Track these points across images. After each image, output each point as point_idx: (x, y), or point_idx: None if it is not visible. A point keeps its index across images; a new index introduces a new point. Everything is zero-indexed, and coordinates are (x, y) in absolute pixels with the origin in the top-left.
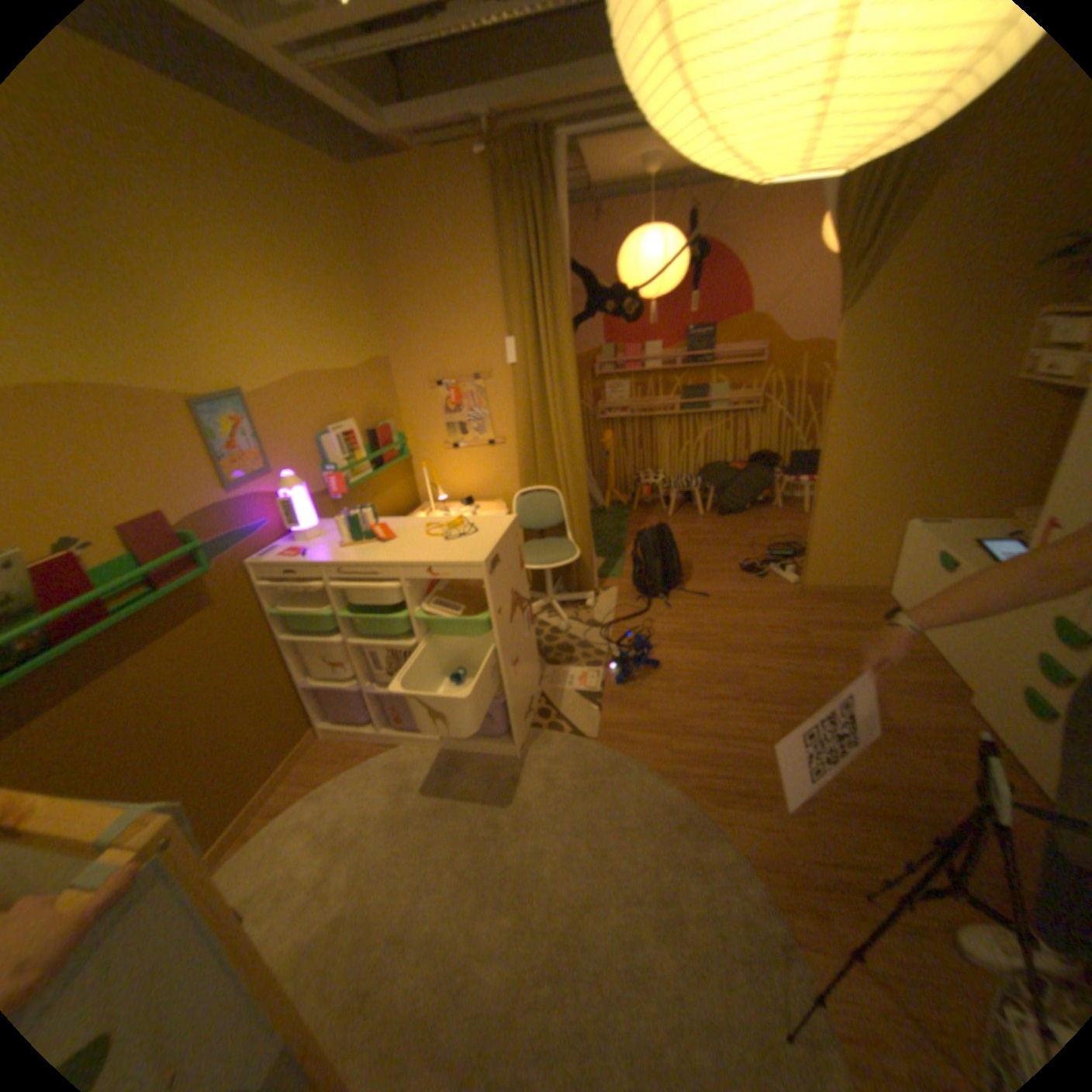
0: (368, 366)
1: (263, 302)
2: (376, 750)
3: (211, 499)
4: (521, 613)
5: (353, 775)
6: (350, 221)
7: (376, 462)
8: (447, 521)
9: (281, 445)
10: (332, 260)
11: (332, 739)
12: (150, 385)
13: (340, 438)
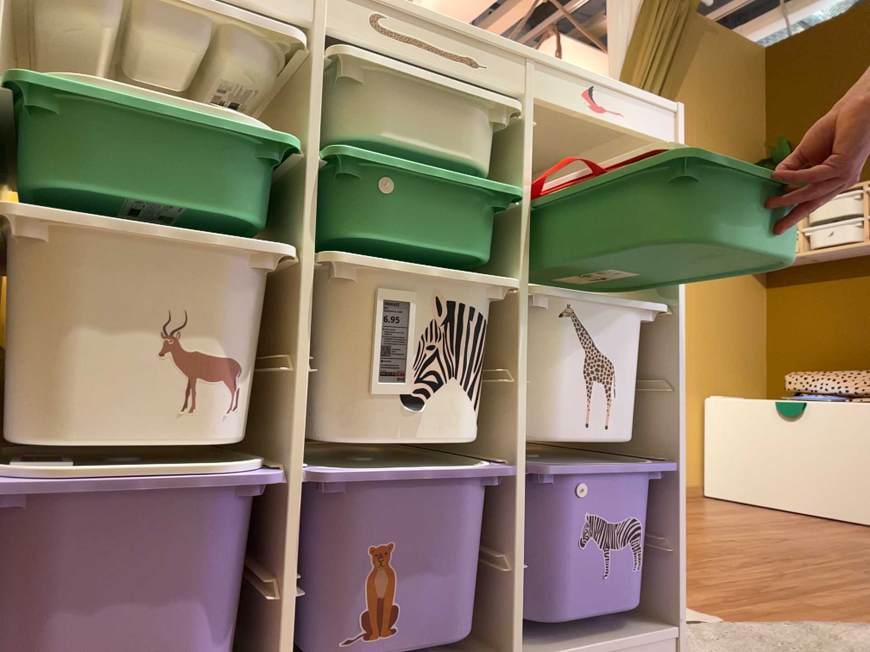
0: None
1: None
2: None
3: None
4: None
5: None
6: None
7: None
8: None
9: None
10: None
11: None
12: None
13: None
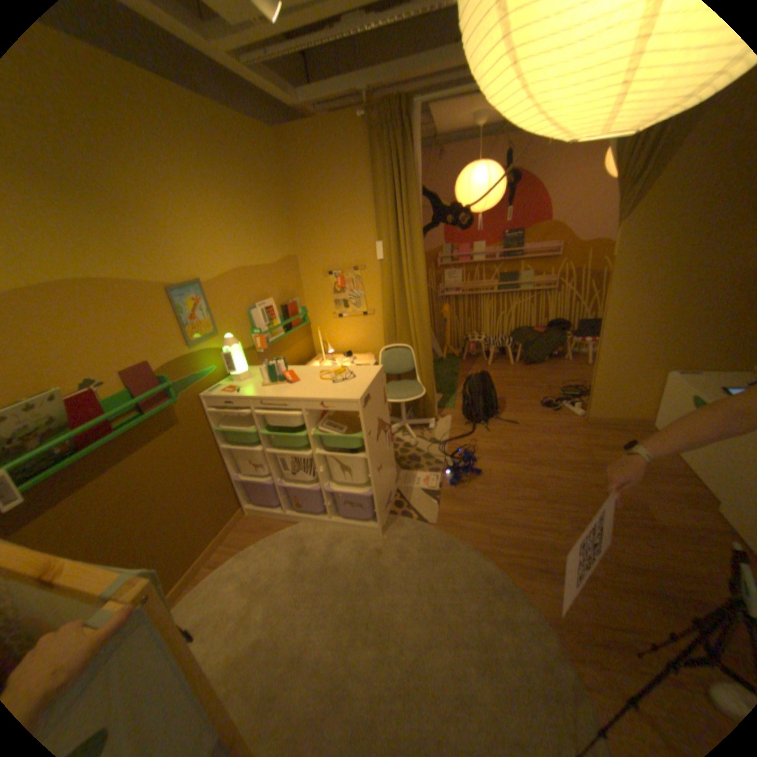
0: (282, 261)
1: (214, 221)
2: (283, 525)
3: (178, 353)
4: (384, 434)
5: (267, 542)
6: (272, 164)
7: (286, 327)
8: (334, 369)
9: (224, 316)
10: (260, 191)
11: (253, 516)
12: (142, 278)
13: (263, 311)
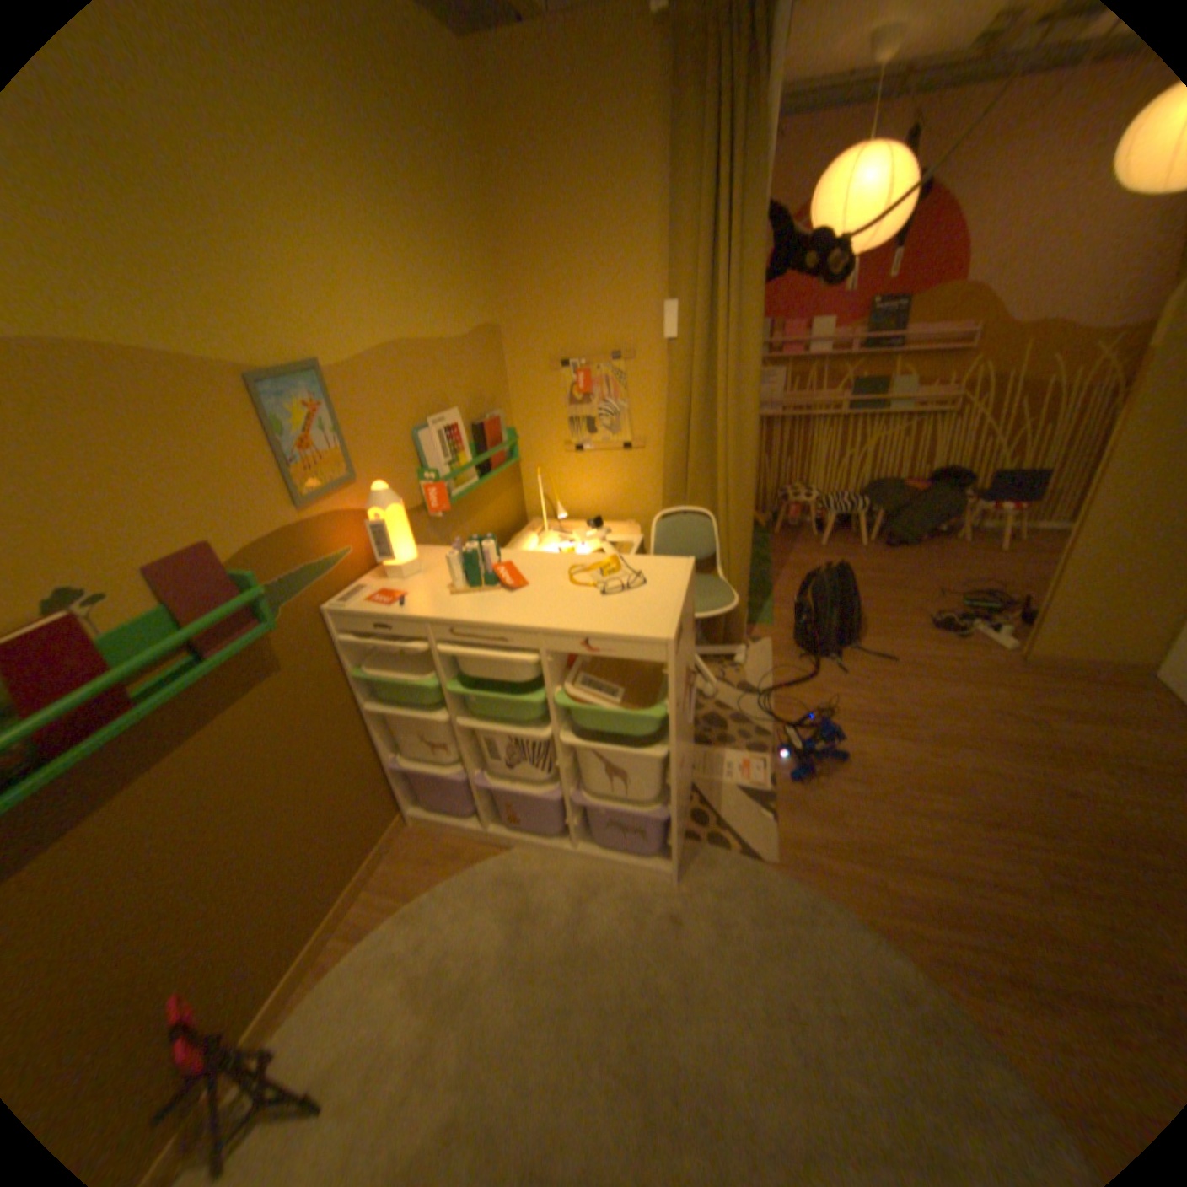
0: (474, 336)
1: (346, 232)
2: (481, 852)
3: (275, 522)
4: (688, 694)
5: (453, 890)
6: (459, 125)
7: (480, 467)
8: (593, 562)
9: (367, 443)
10: (435, 180)
11: (423, 830)
12: (186, 348)
13: (440, 435)
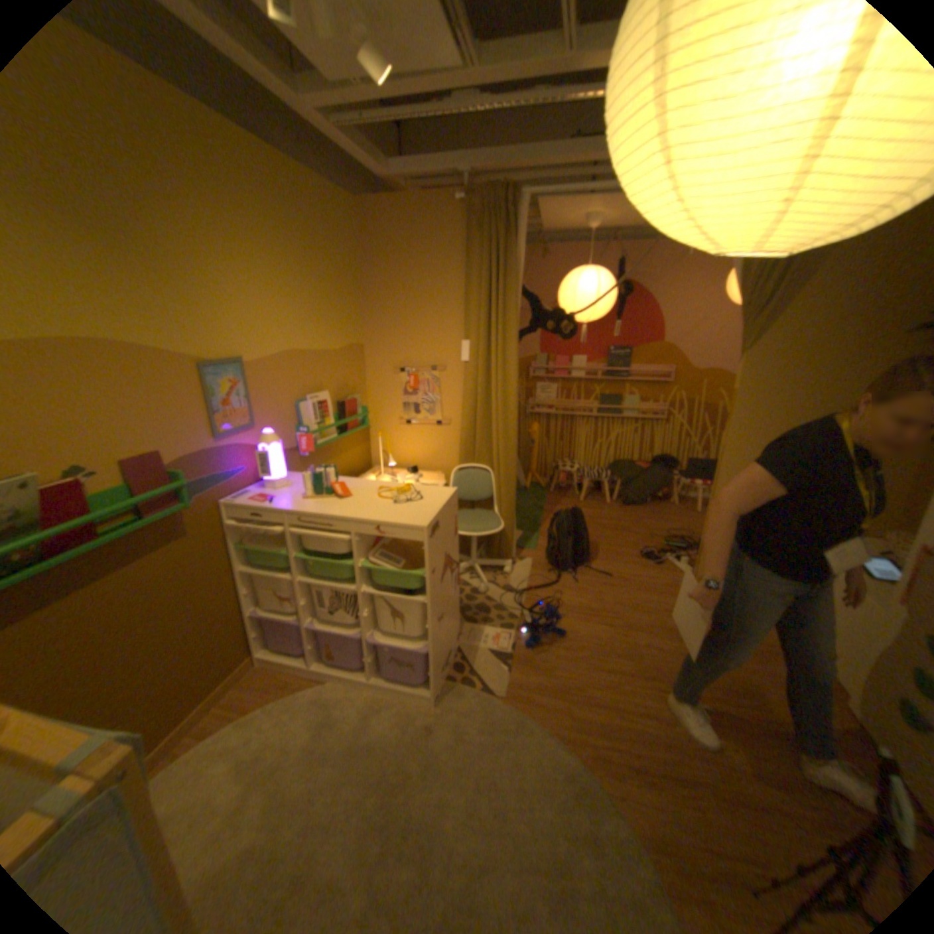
0: (346, 350)
1: (272, 292)
2: (304, 685)
3: (201, 445)
4: (450, 575)
5: (280, 707)
6: (349, 237)
7: (341, 428)
8: (397, 487)
9: (266, 406)
10: (331, 265)
11: (266, 669)
12: (171, 347)
13: (315, 405)
